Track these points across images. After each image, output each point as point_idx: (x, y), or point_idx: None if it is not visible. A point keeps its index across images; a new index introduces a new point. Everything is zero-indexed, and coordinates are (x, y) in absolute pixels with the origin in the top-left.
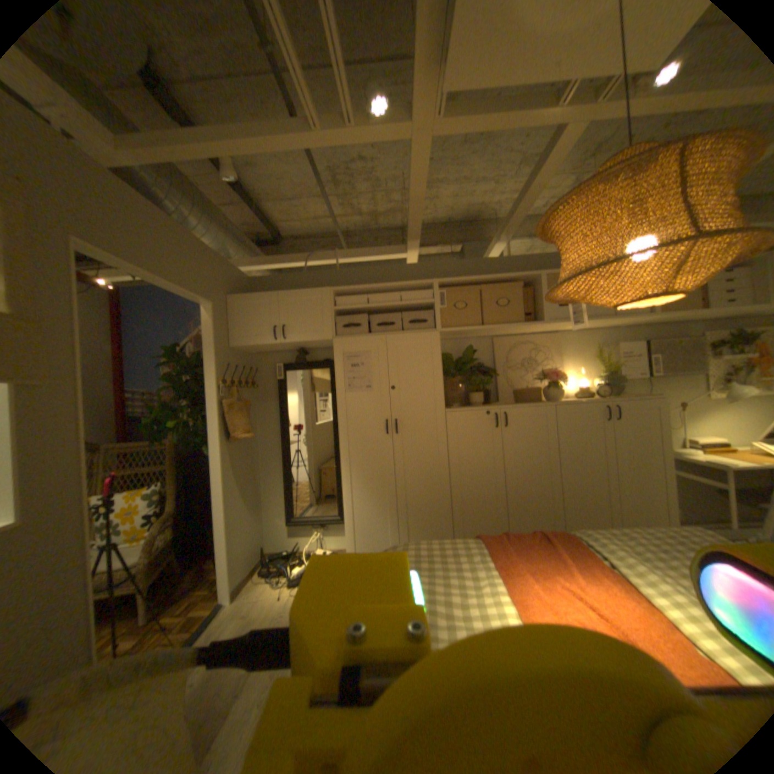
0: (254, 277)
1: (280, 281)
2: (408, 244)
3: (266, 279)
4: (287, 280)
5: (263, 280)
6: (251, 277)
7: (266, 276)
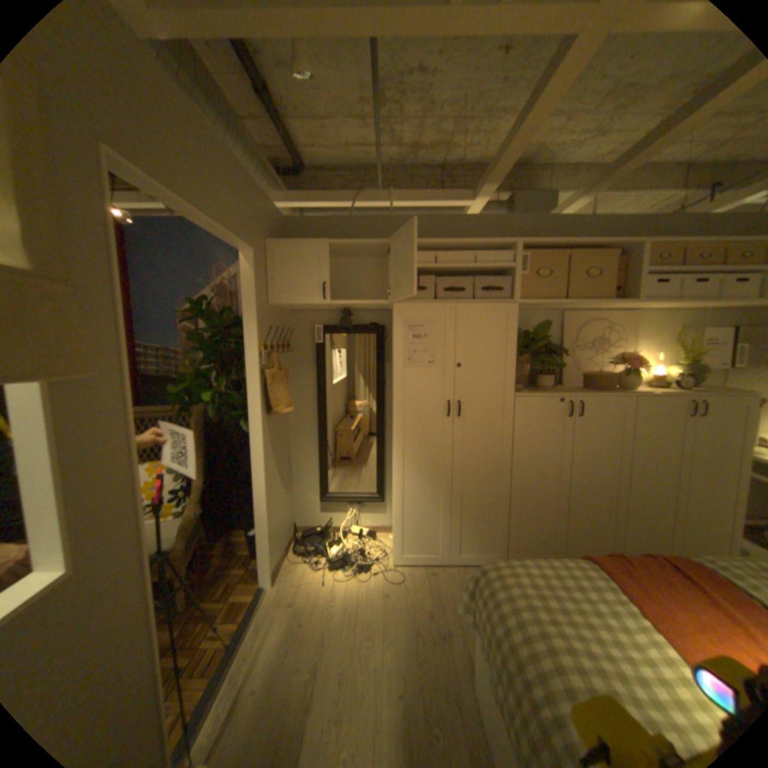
0: (290, 220)
1: (321, 228)
2: (480, 193)
3: (304, 225)
4: (329, 228)
5: (300, 225)
6: (285, 220)
7: (304, 220)
